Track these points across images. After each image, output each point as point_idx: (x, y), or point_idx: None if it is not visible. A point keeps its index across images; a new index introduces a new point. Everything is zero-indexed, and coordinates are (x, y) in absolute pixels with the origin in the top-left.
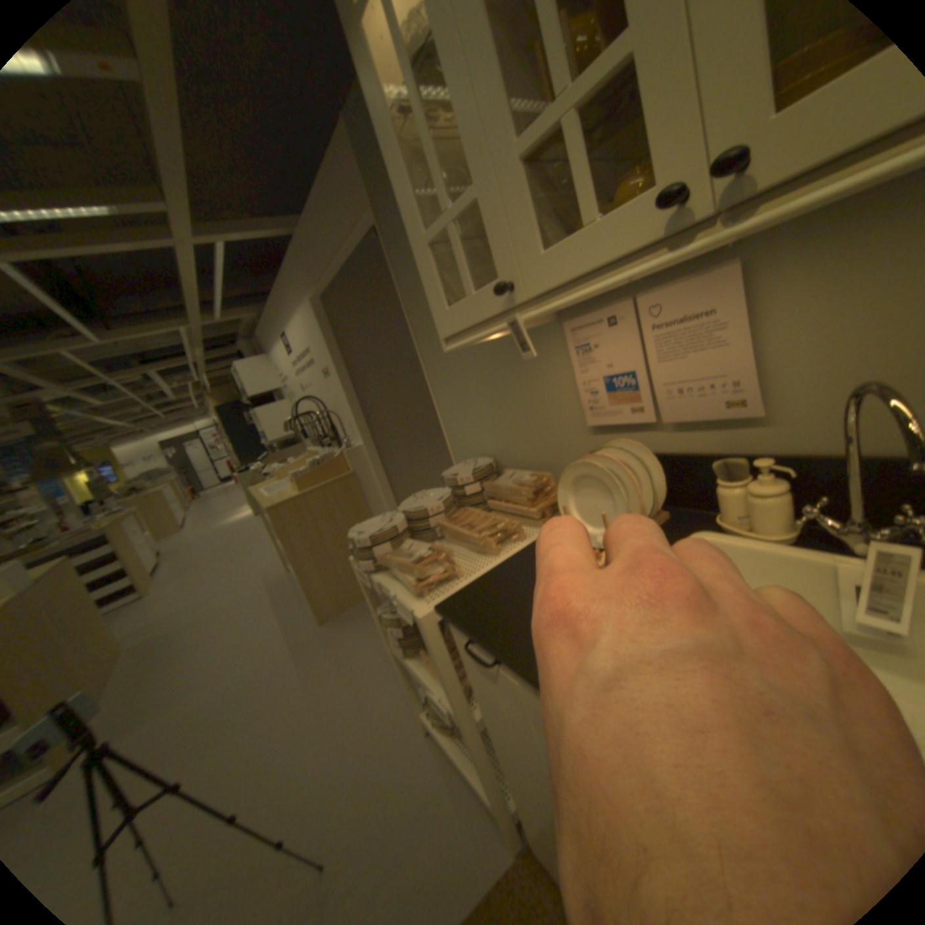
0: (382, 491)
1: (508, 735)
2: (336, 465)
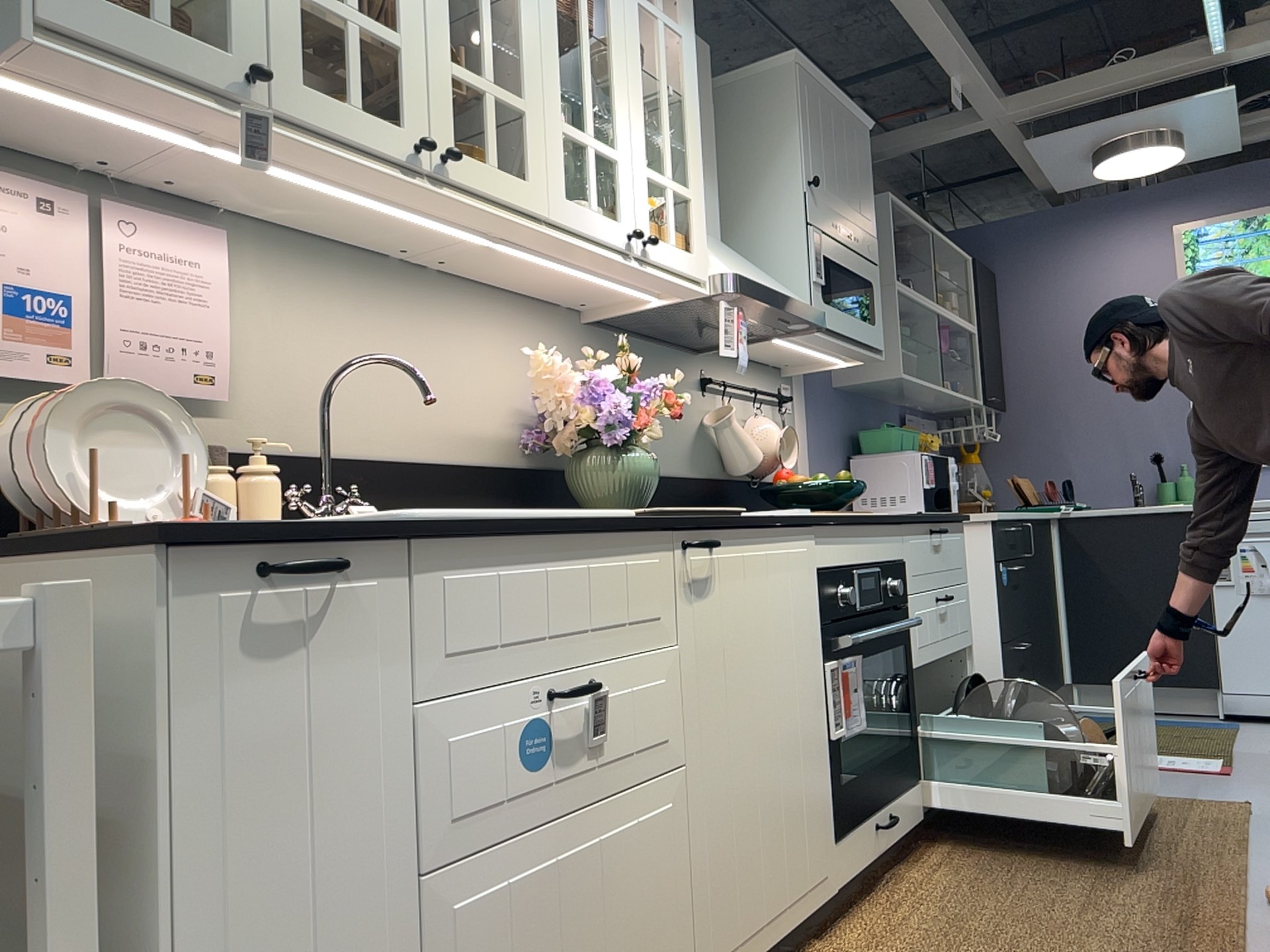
0: None
1: (280, 806)
2: None
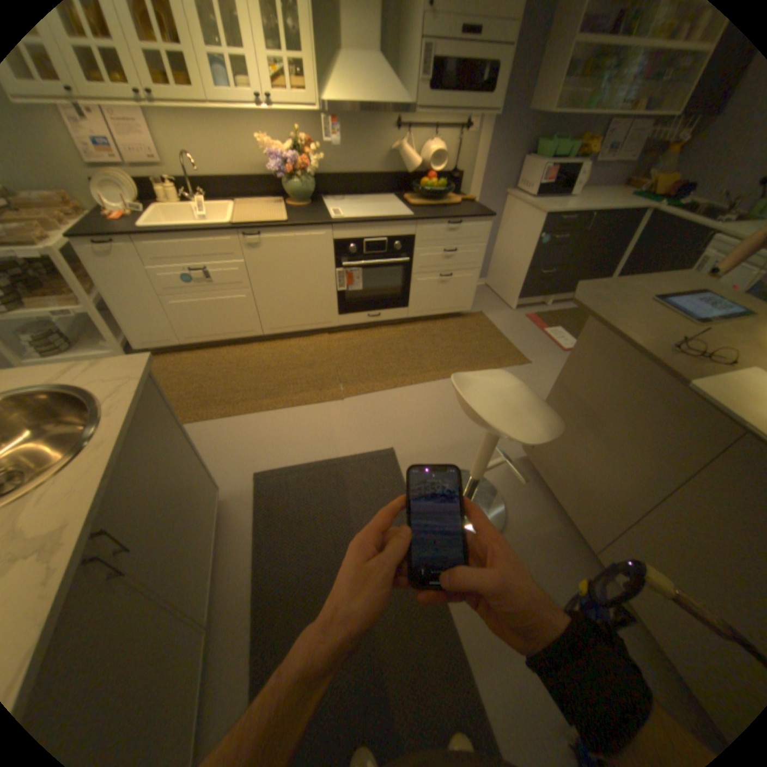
0: None
1: (119, 282)
2: None
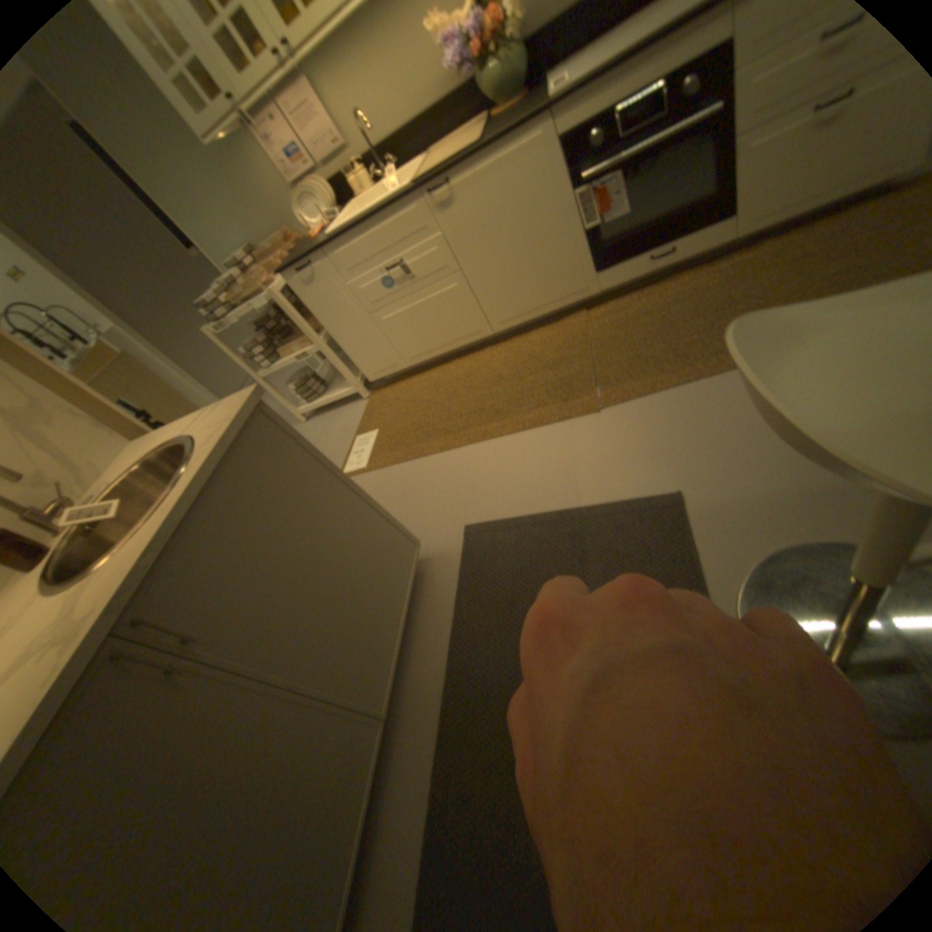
0: (161, 358)
1: (332, 307)
2: (102, 351)
